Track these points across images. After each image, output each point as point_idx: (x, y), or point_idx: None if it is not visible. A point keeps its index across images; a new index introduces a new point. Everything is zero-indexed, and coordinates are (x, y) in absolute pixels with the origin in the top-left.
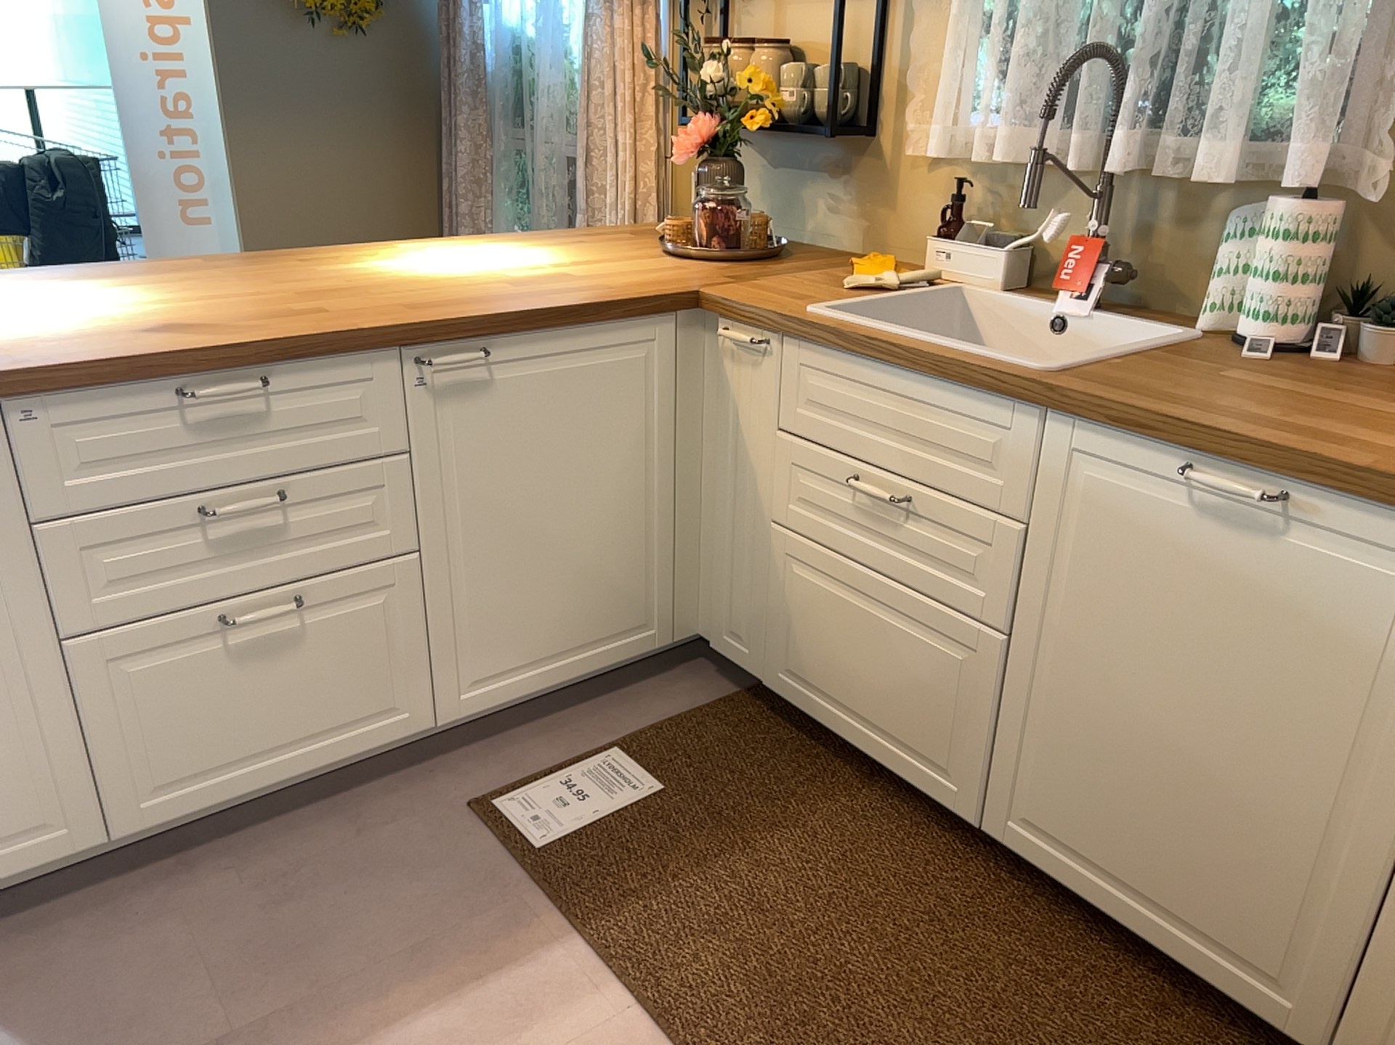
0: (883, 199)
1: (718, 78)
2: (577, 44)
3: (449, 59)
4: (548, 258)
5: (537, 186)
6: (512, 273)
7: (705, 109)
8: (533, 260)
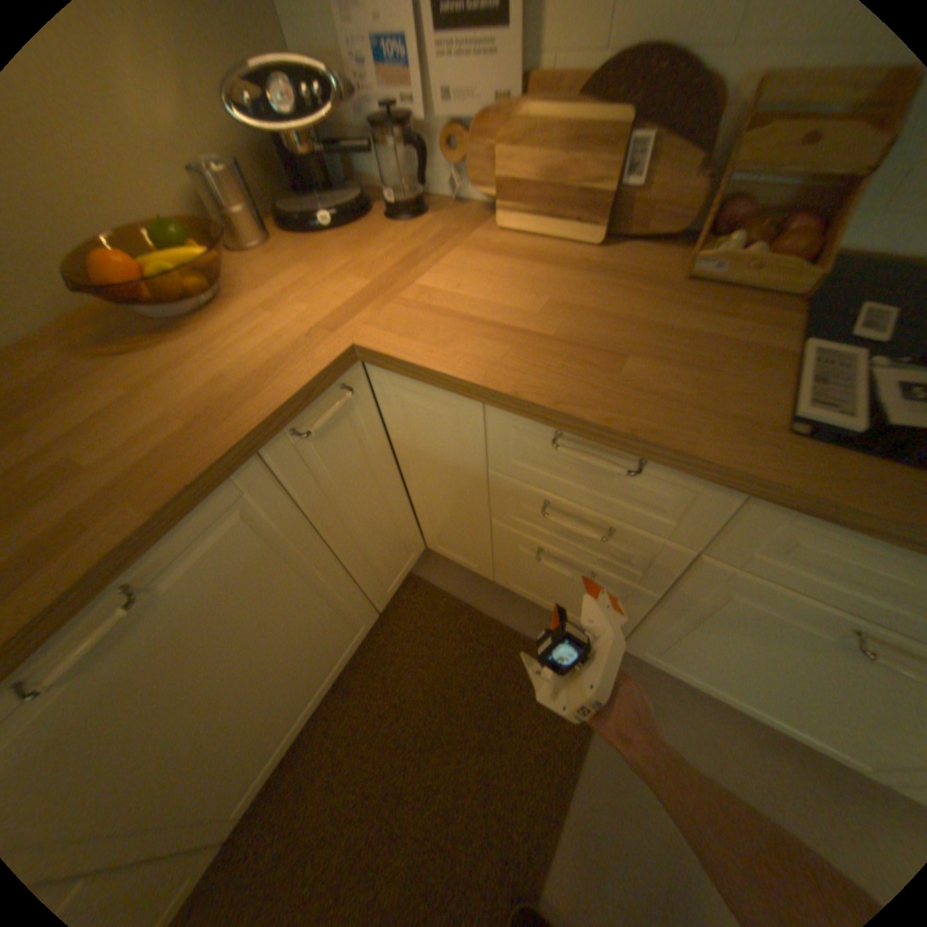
0: None
1: None
2: None
3: None
4: None
5: None
6: None
7: None
8: None
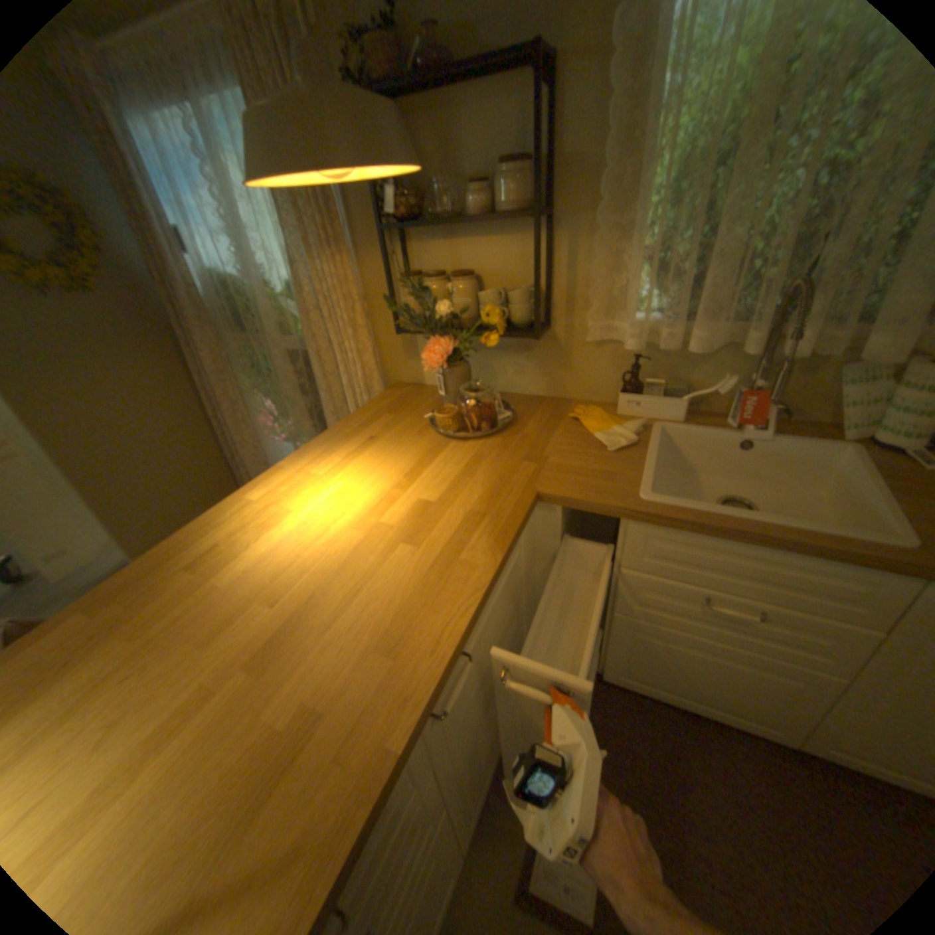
0: (562, 363)
1: (451, 309)
2: (277, 276)
3: (167, 295)
4: (381, 475)
5: (275, 371)
6: (387, 518)
7: (443, 330)
8: (375, 484)
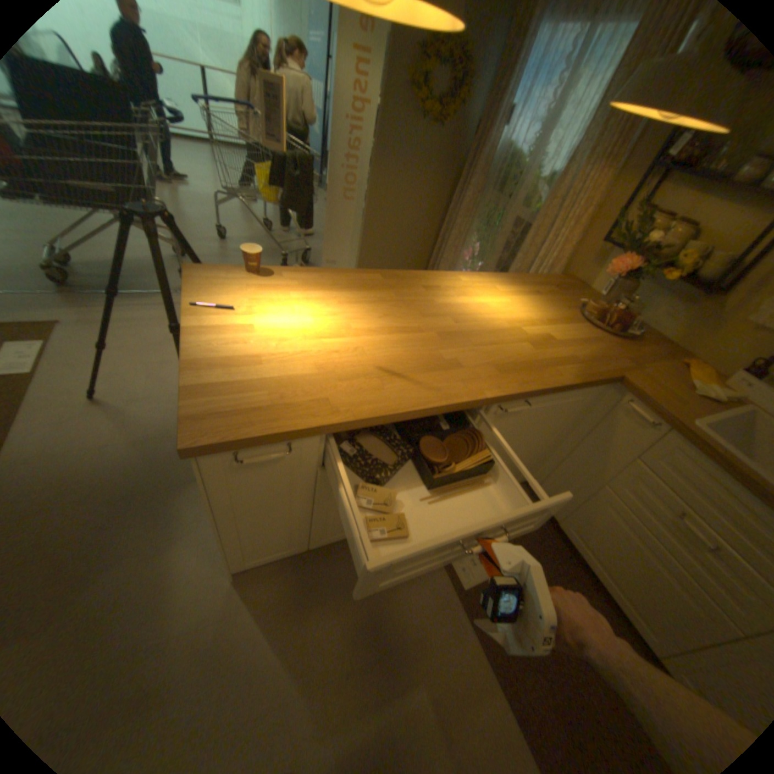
0: (712, 326)
1: (661, 239)
2: (551, 165)
3: (476, 147)
4: (534, 311)
5: (500, 226)
6: (527, 329)
7: (642, 251)
8: (528, 312)
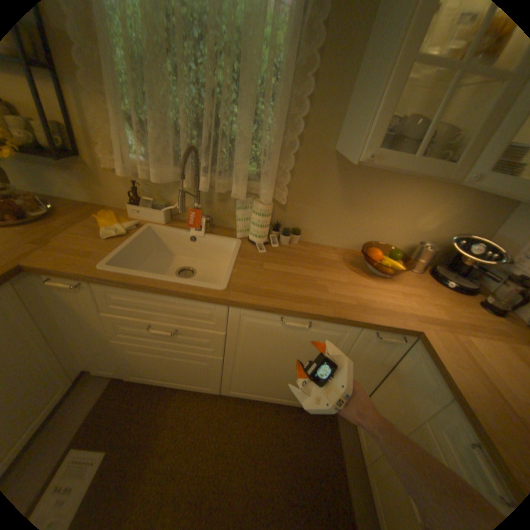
0: (94, 182)
1: None
2: None
3: None
4: None
5: None
6: None
7: None
8: None
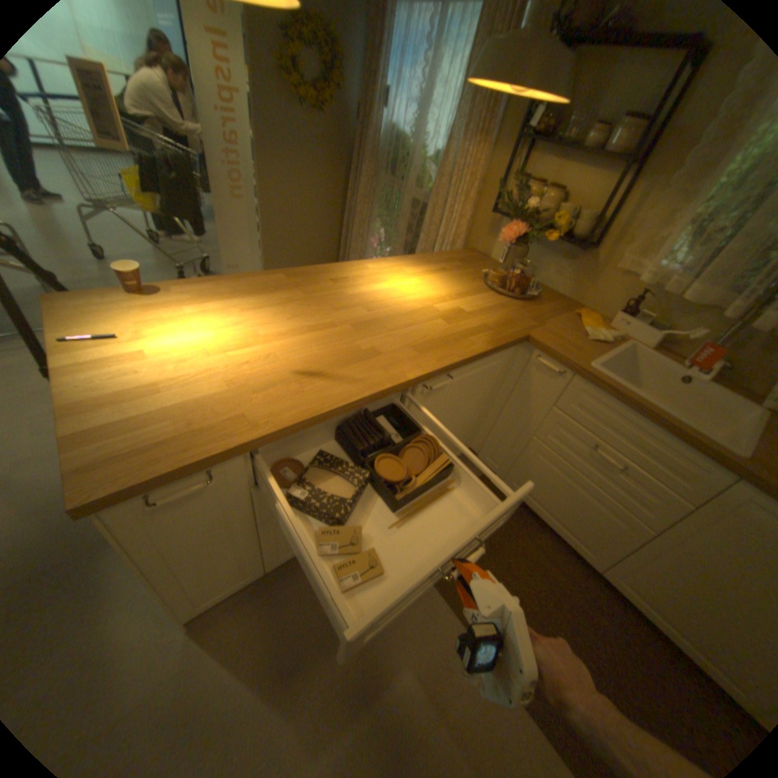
0: (591, 277)
1: (537, 205)
2: (433, 144)
3: (359, 132)
4: (441, 288)
5: (398, 210)
6: (437, 306)
7: (524, 218)
8: (436, 290)
